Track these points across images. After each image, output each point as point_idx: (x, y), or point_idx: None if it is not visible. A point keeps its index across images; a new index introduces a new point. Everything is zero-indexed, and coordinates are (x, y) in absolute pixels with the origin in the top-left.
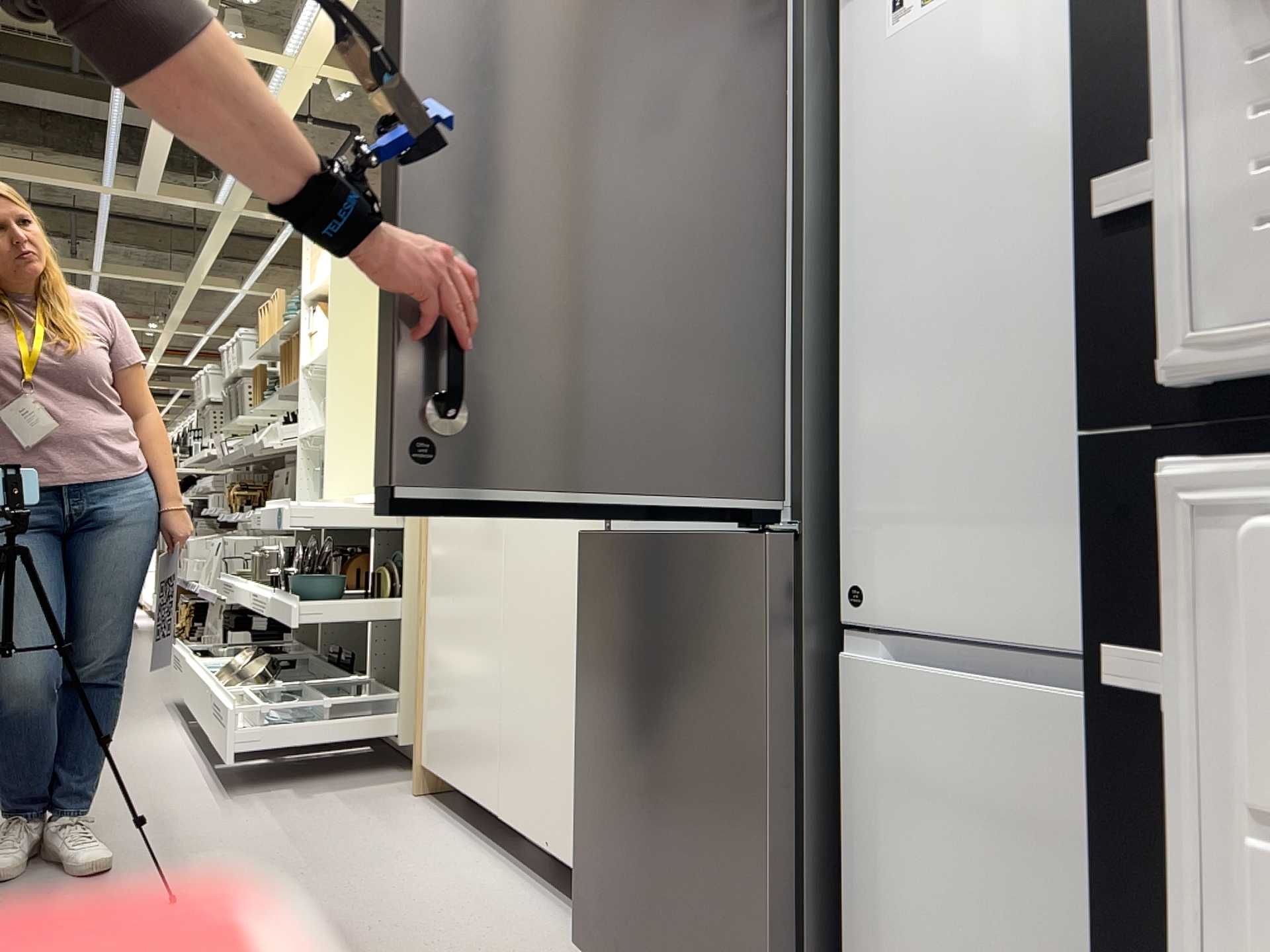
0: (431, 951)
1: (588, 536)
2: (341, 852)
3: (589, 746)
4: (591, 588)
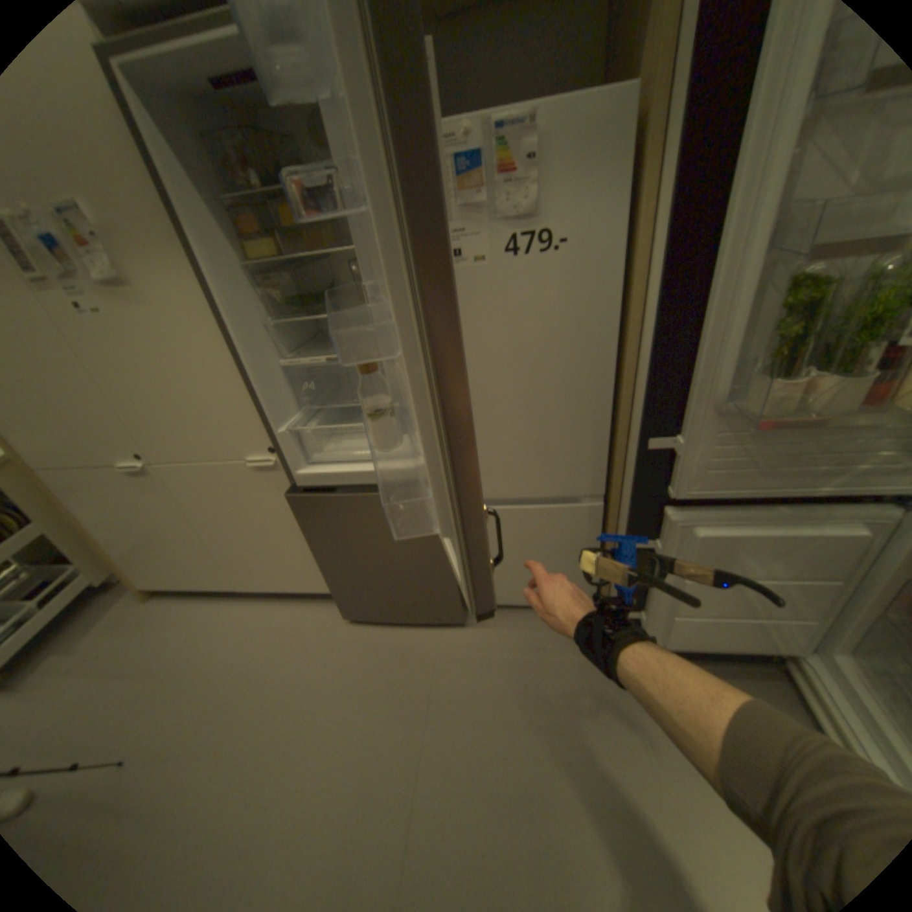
0: (285, 662)
1: (291, 492)
2: (159, 659)
3: (329, 564)
4: (307, 513)
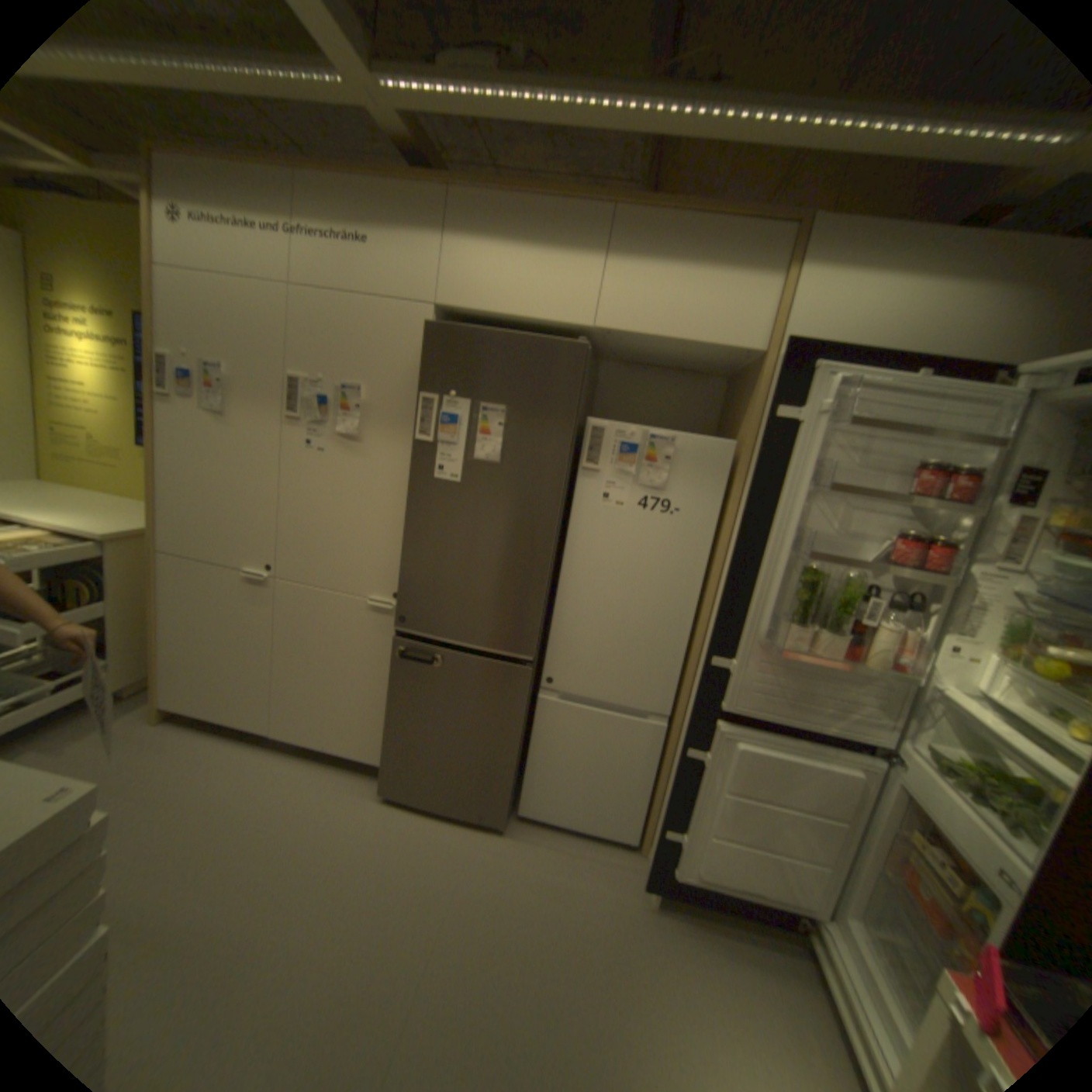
0: (303, 824)
1: (401, 637)
2: (160, 786)
3: (397, 722)
4: (404, 661)
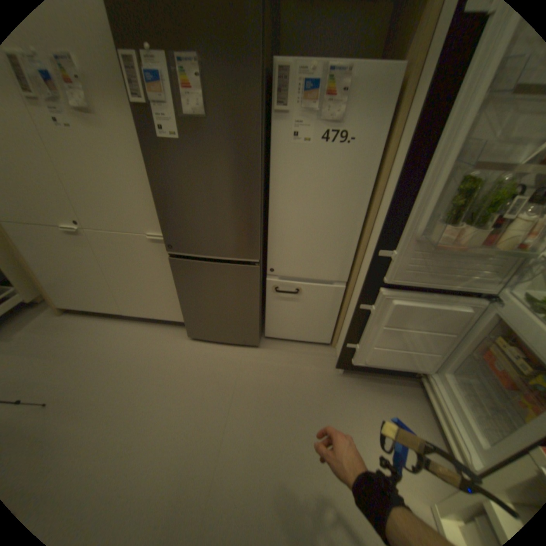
0: (151, 357)
1: (173, 257)
2: (69, 349)
3: (186, 303)
4: (180, 270)
